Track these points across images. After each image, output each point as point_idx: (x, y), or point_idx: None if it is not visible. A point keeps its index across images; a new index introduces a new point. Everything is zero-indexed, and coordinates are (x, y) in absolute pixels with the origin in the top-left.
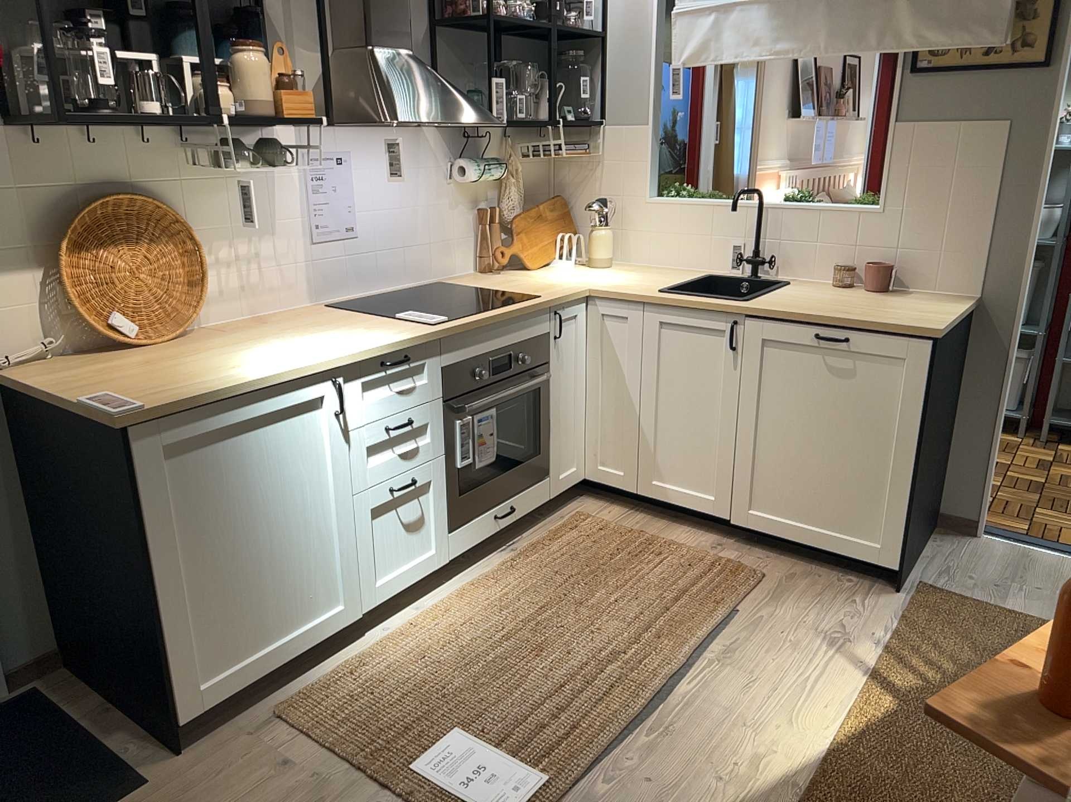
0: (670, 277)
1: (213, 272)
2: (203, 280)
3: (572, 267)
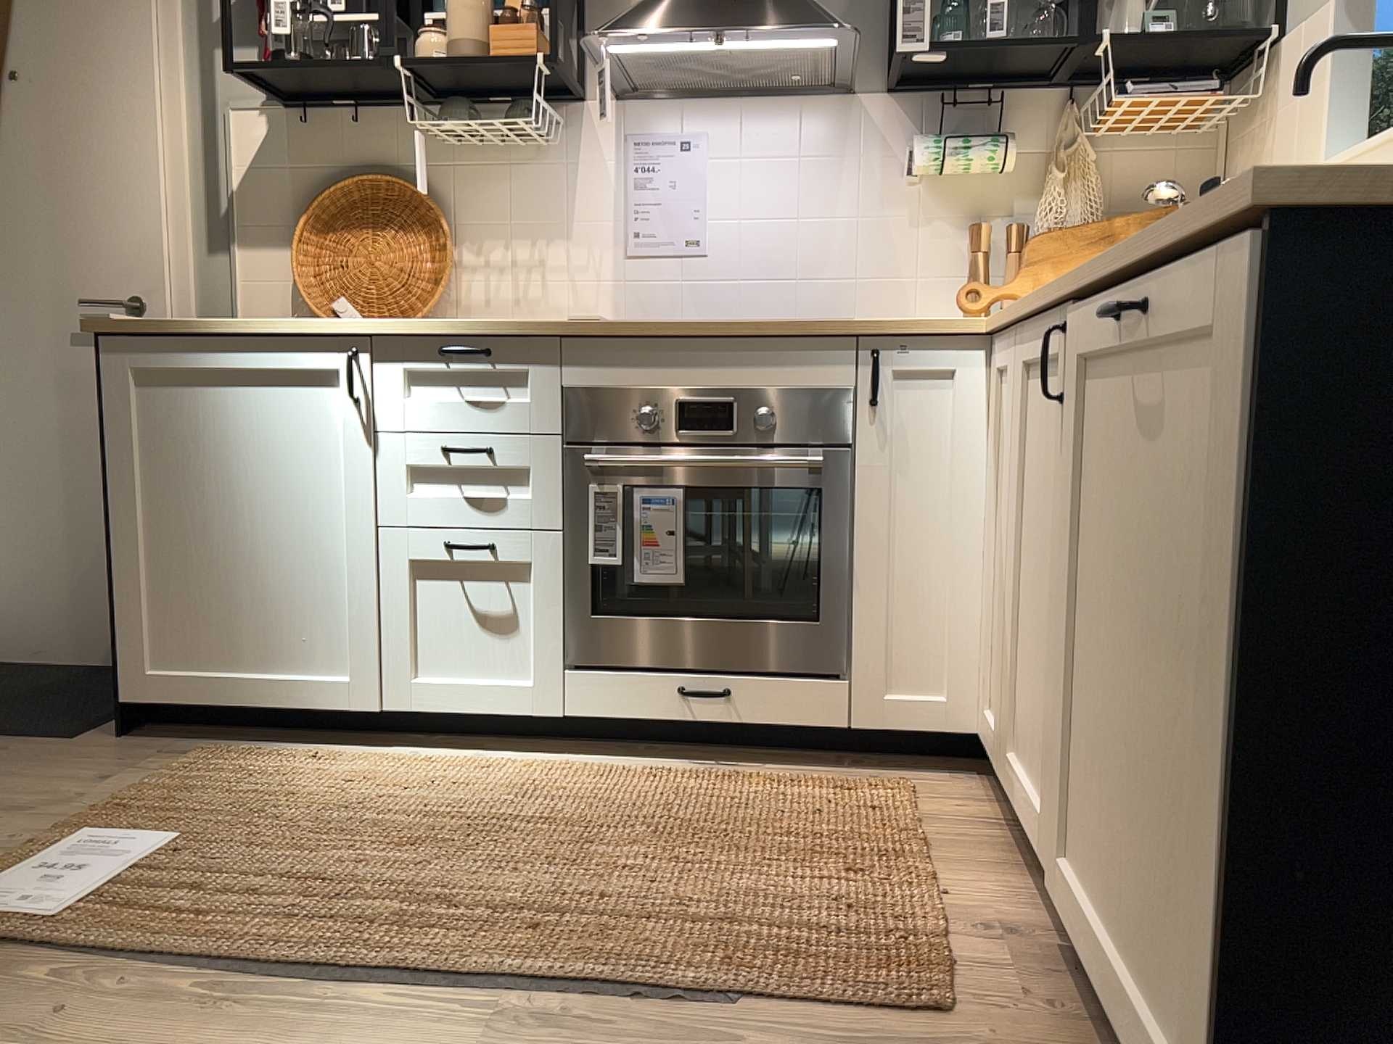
0: None
1: (477, 275)
2: (442, 275)
3: None
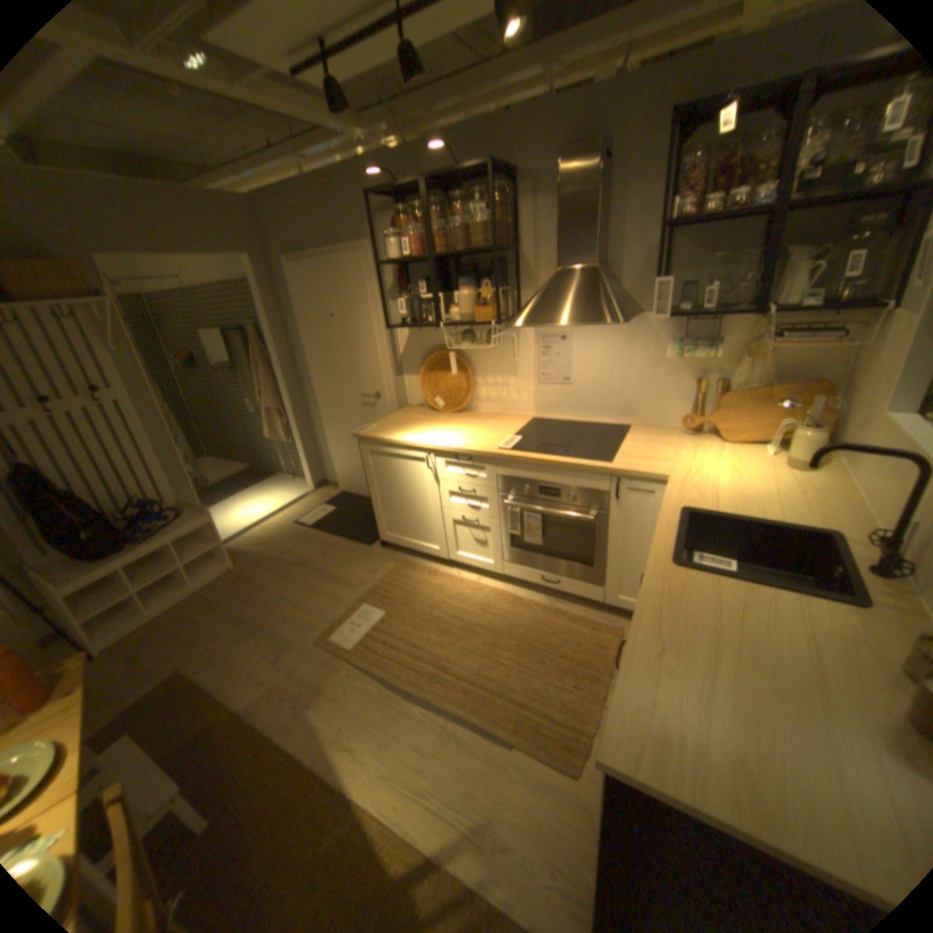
0: (794, 509)
1: (483, 387)
2: (469, 391)
3: (775, 455)
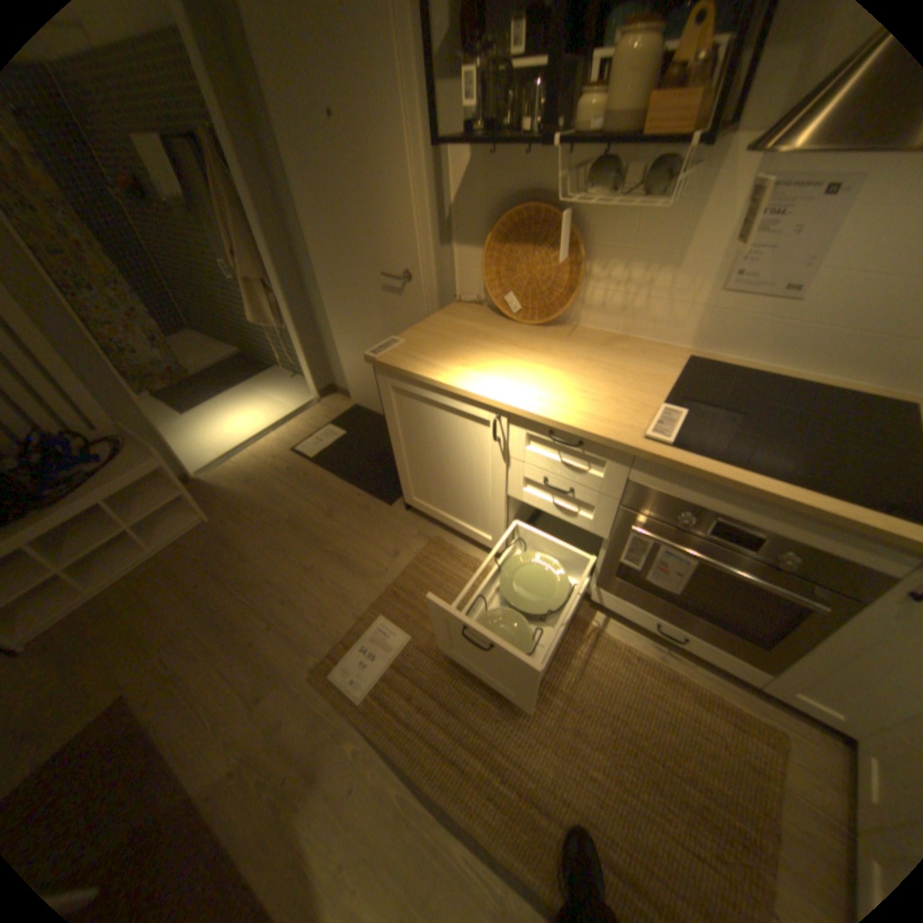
0: None
1: (601, 283)
2: (575, 288)
3: None
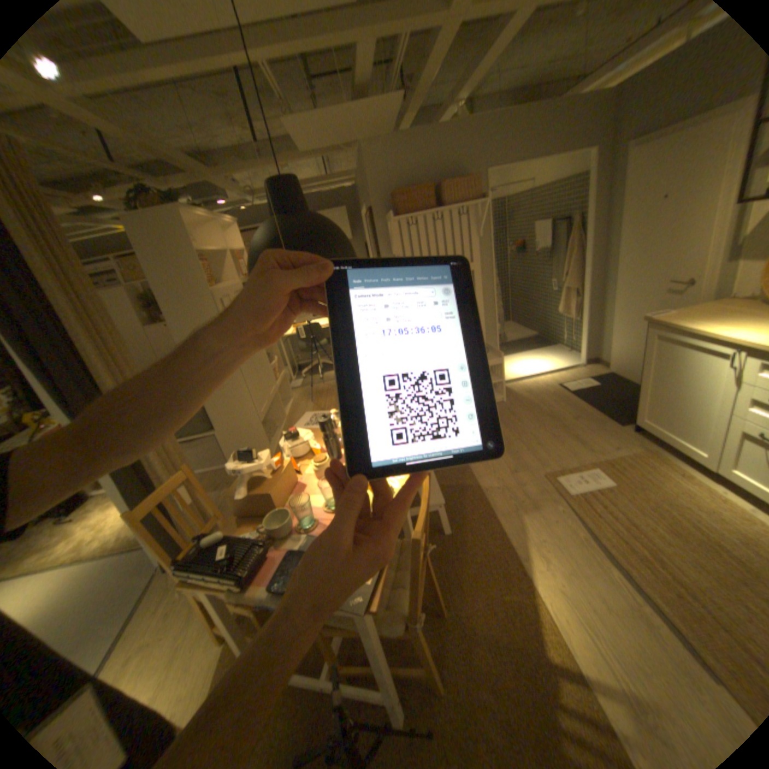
0: None
1: None
2: None
3: None
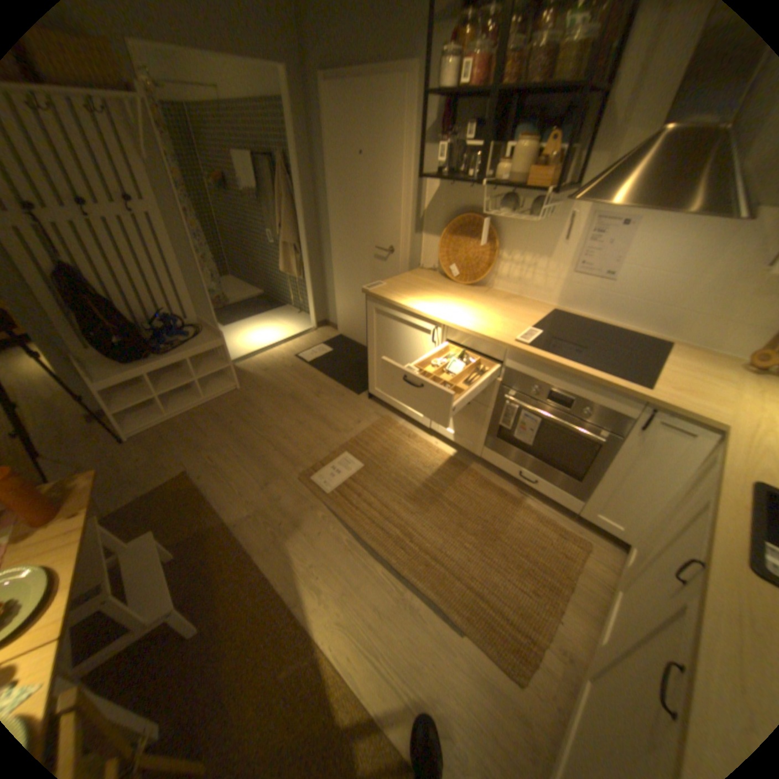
0: None
1: (507, 263)
2: (492, 264)
3: None
